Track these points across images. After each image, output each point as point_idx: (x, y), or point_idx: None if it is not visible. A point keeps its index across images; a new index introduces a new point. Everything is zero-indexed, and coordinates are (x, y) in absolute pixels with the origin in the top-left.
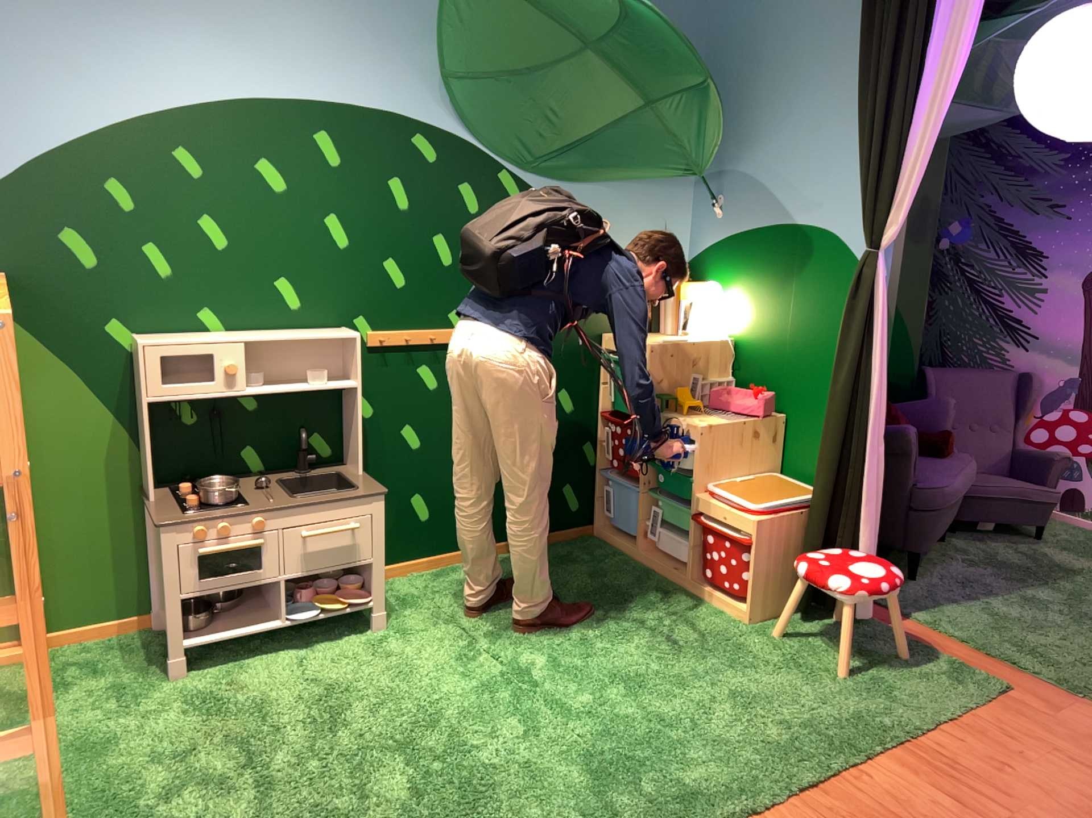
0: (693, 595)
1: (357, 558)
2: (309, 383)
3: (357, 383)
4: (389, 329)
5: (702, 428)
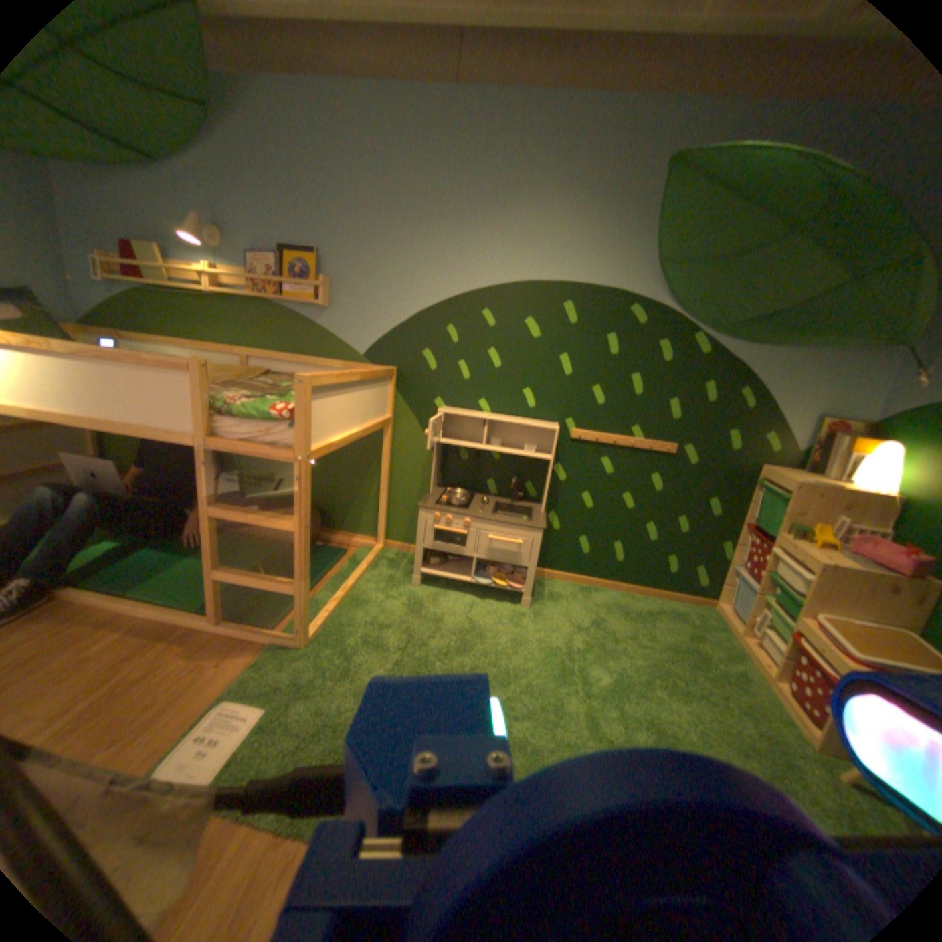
0: (773, 697)
1: (514, 560)
2: (521, 449)
3: (547, 455)
4: (583, 427)
5: (825, 564)
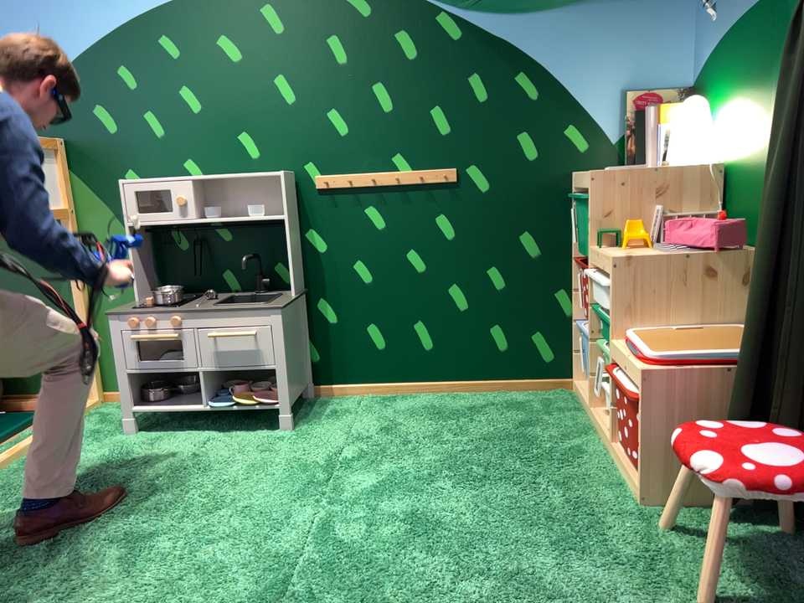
0: (611, 466)
1: (257, 365)
2: (252, 216)
3: (281, 215)
4: (332, 171)
5: (621, 259)
